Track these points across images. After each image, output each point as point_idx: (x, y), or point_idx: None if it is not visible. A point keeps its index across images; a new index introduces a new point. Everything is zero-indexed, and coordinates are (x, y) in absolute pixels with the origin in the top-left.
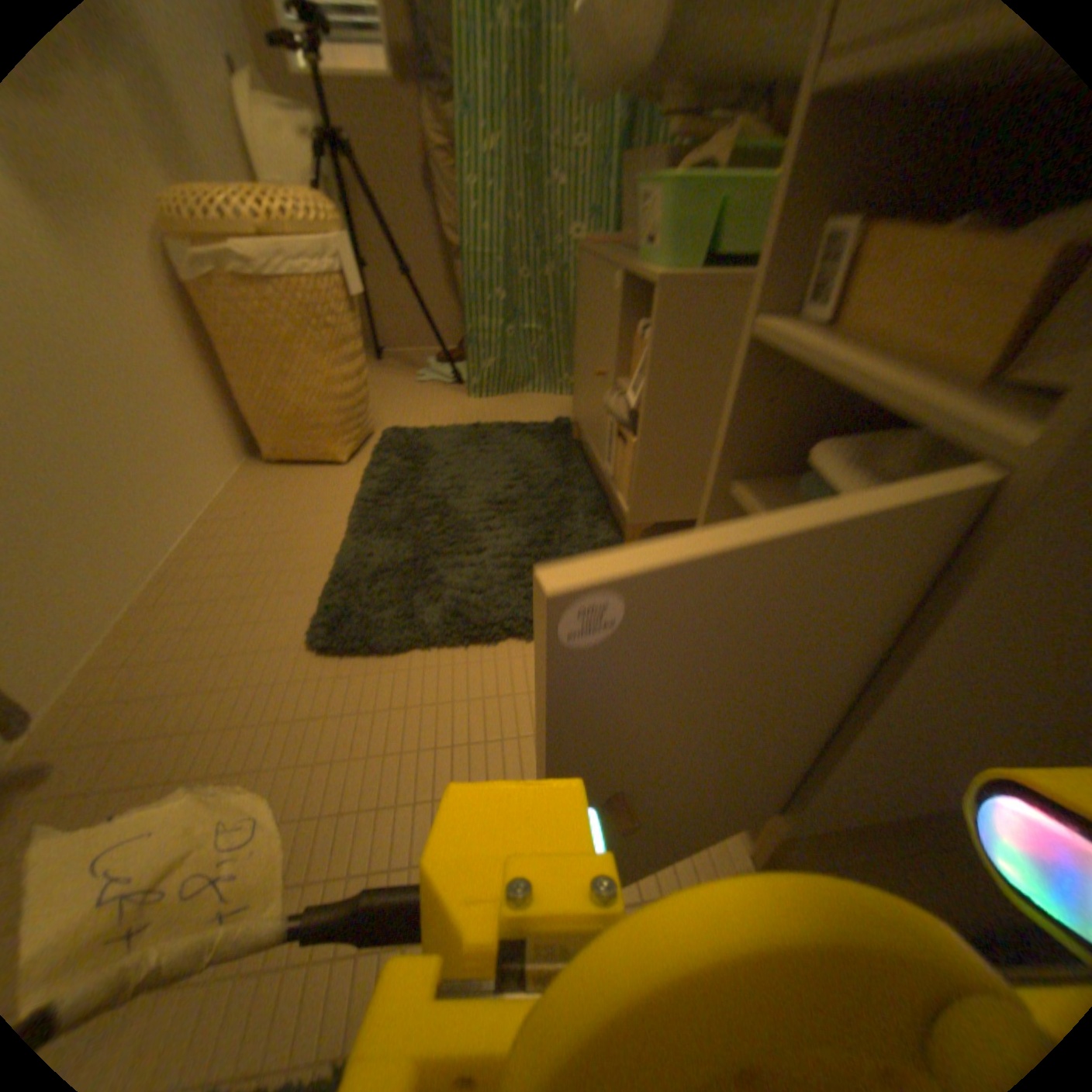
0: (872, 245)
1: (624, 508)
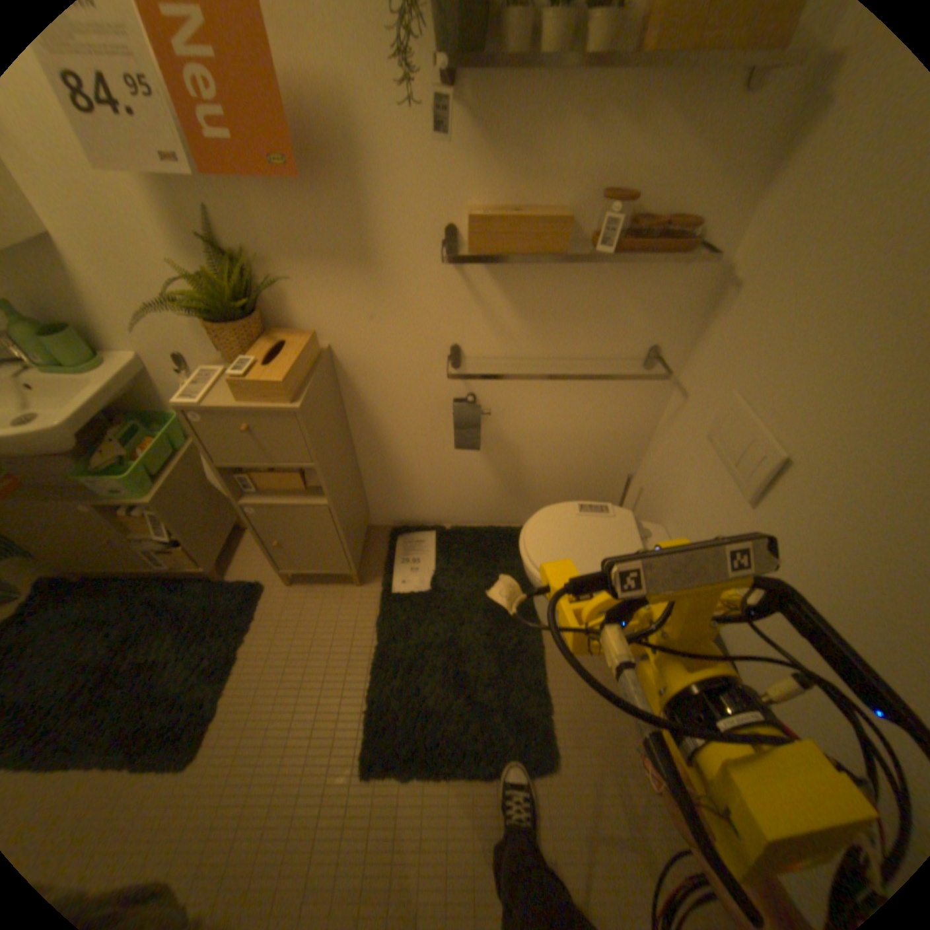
0: (252, 474)
1: (198, 568)
